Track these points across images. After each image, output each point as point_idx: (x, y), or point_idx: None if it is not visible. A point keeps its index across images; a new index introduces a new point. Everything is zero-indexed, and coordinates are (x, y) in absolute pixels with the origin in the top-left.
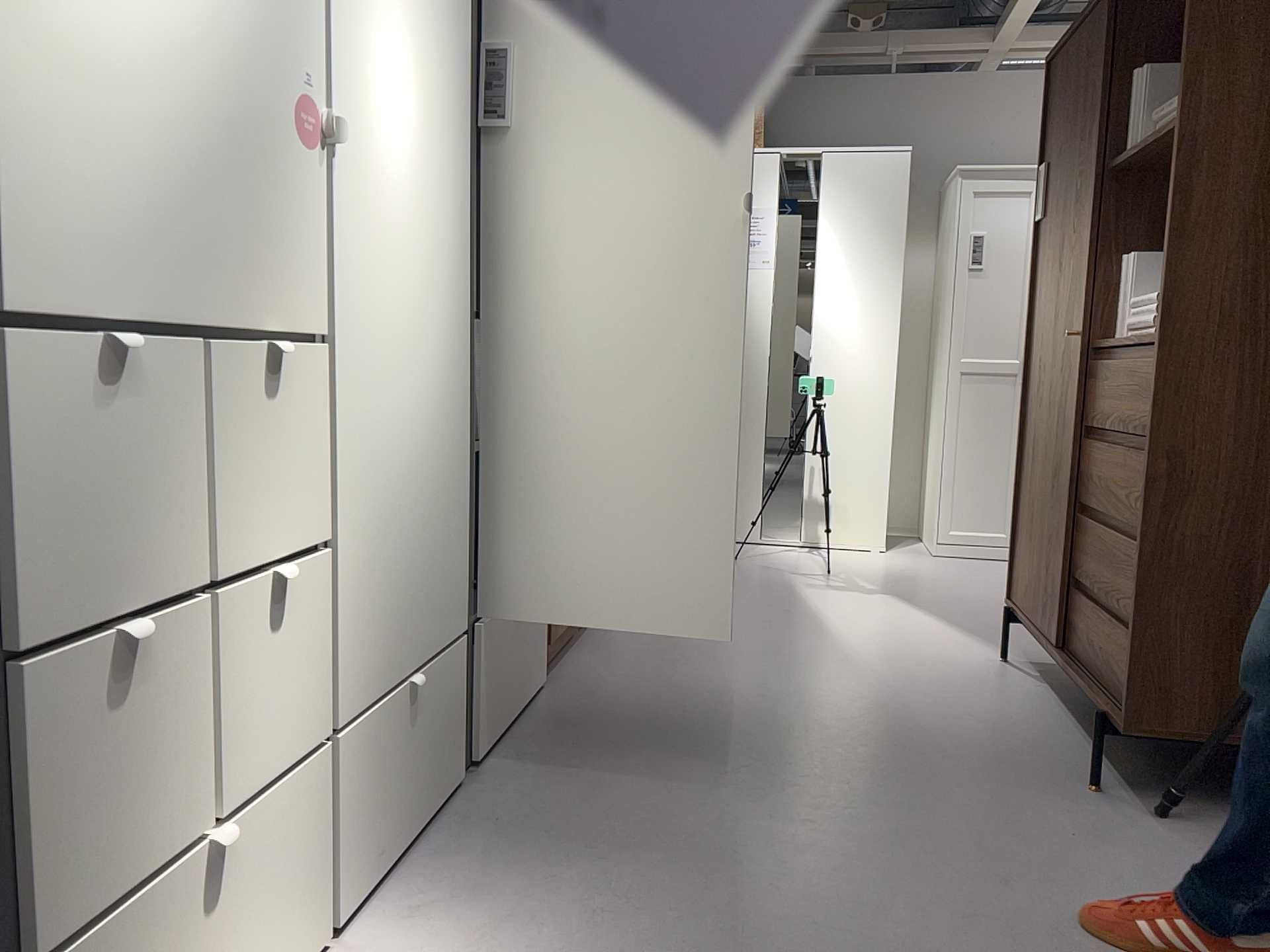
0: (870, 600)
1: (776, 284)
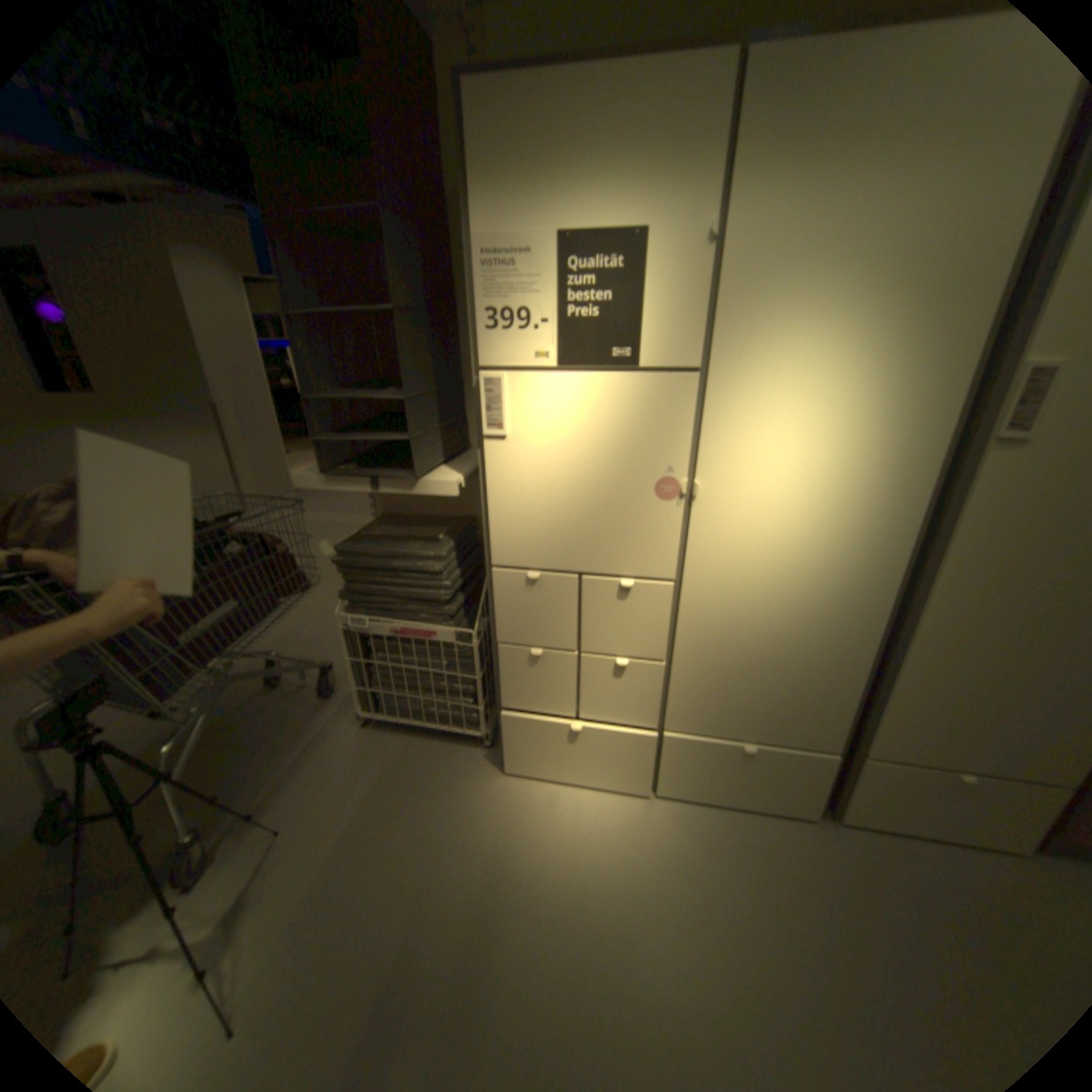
0: None
1: None
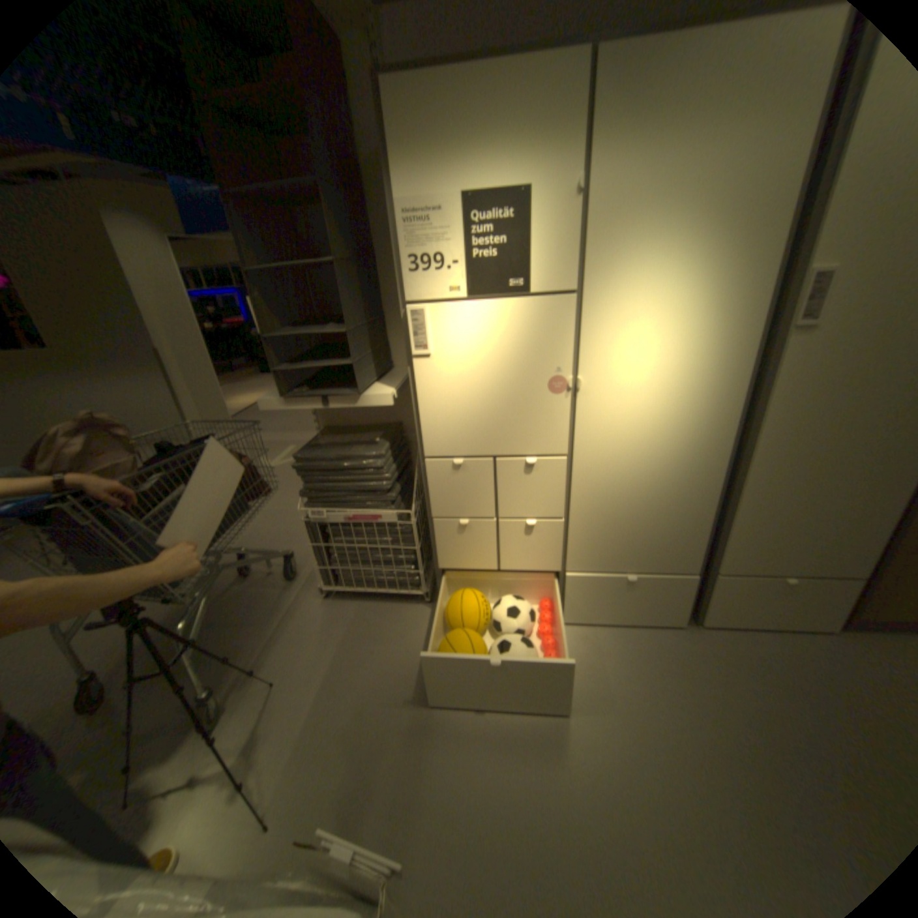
0: None
1: None
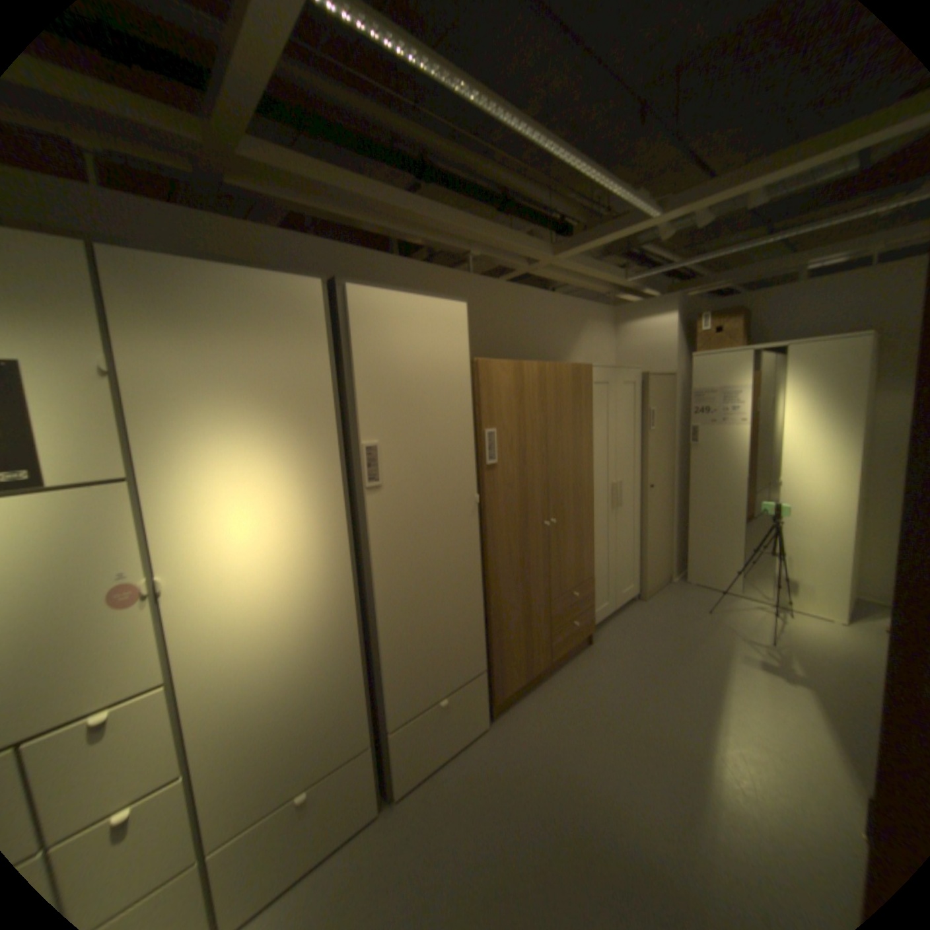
0: (787, 692)
1: (753, 434)
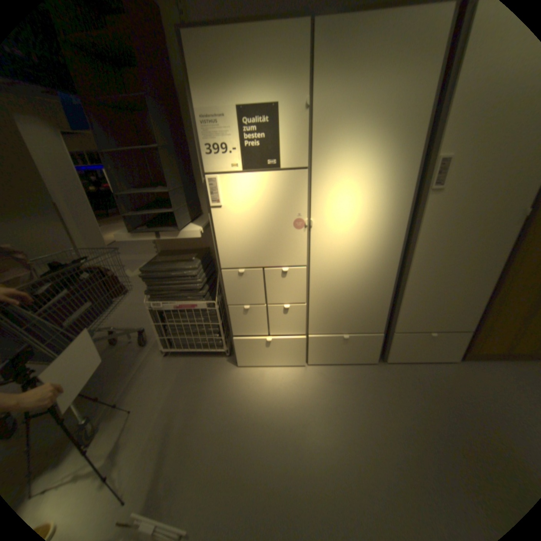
0: None
1: None
